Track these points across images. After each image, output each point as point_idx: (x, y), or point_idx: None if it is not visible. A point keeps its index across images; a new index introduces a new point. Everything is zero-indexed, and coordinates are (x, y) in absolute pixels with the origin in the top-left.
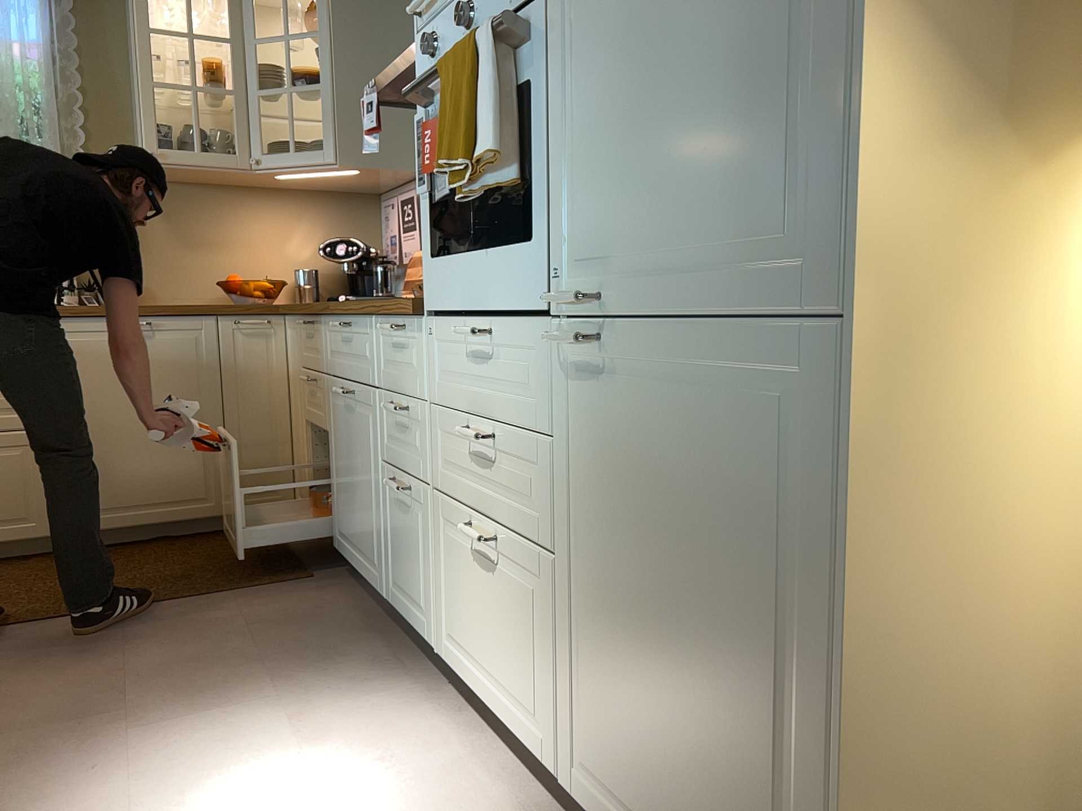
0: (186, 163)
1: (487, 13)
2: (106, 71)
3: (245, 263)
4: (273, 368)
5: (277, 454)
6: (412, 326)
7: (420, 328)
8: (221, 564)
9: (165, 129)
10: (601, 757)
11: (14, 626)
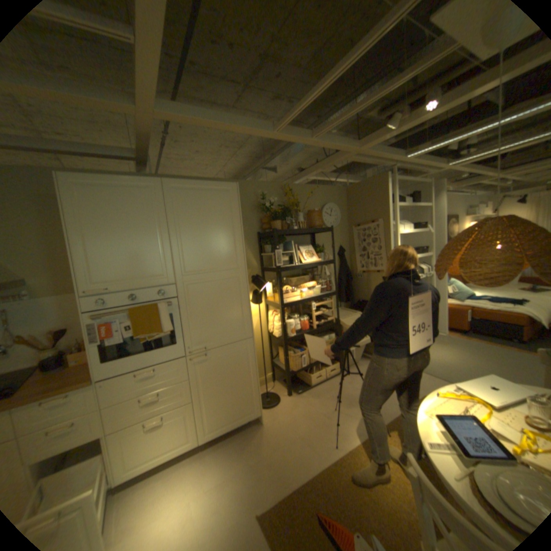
0: None
1: (142, 298)
2: None
3: None
4: None
5: None
6: (76, 393)
7: (85, 390)
8: None
9: None
10: (210, 426)
11: None
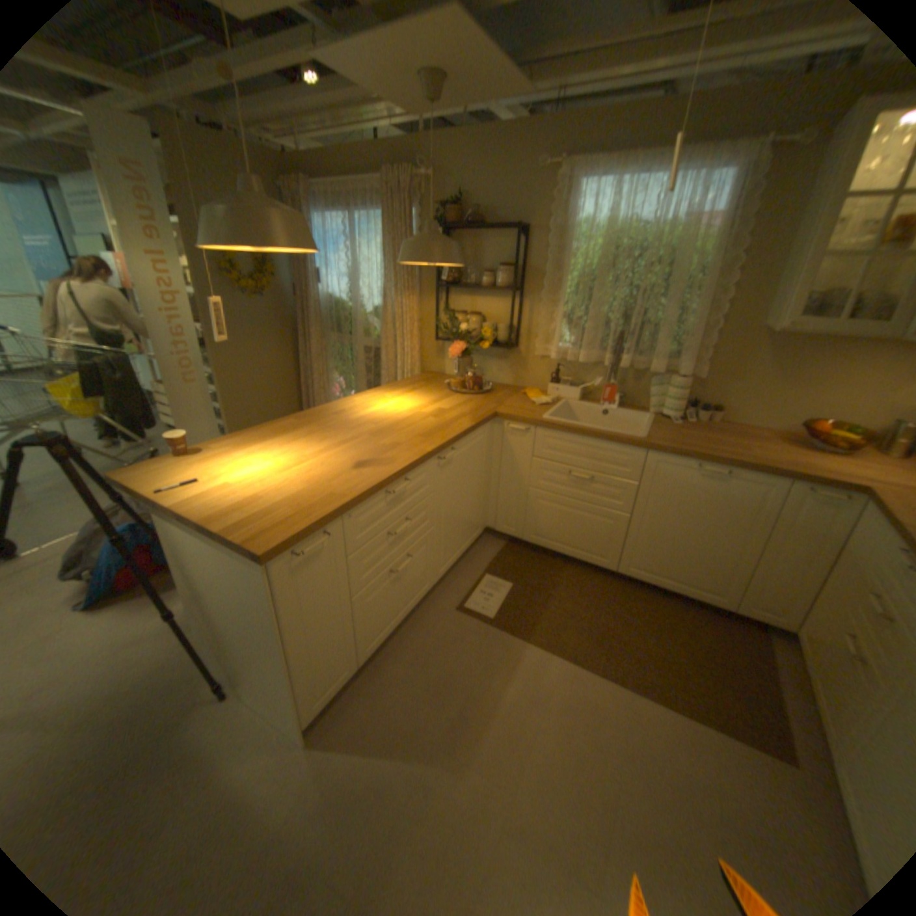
0: (823, 331)
1: None
2: (775, 228)
3: (839, 403)
4: (831, 534)
5: (800, 595)
6: None
7: None
8: (716, 673)
9: (816, 295)
10: None
11: (573, 663)
